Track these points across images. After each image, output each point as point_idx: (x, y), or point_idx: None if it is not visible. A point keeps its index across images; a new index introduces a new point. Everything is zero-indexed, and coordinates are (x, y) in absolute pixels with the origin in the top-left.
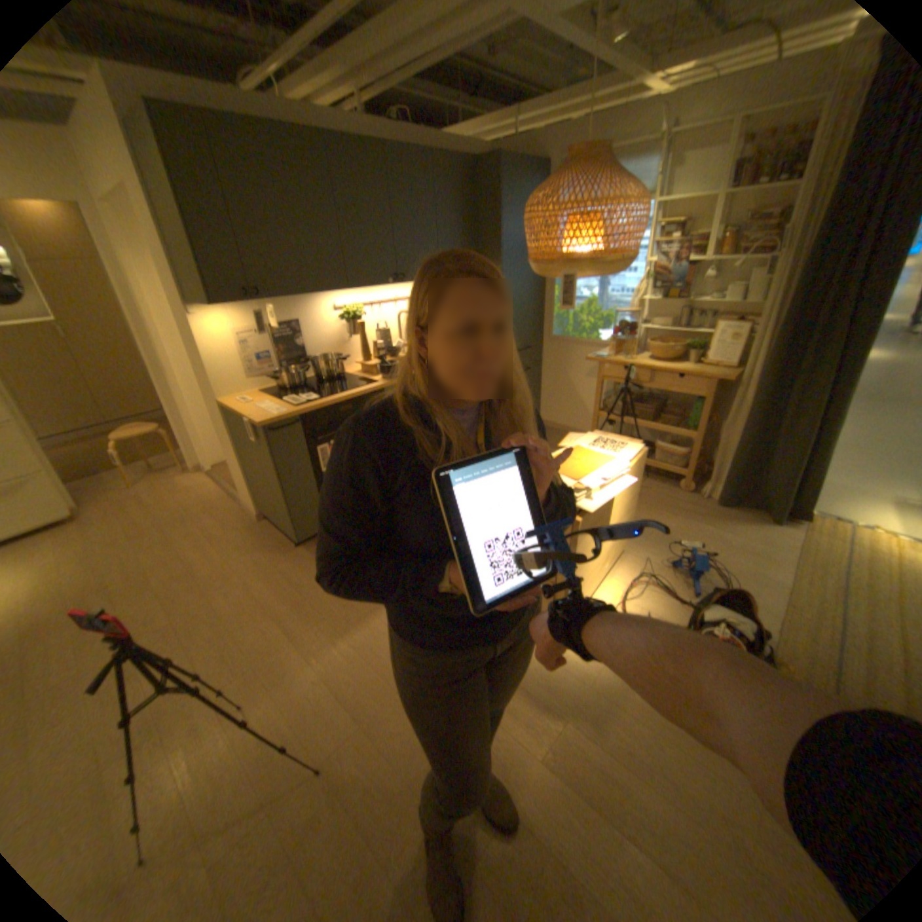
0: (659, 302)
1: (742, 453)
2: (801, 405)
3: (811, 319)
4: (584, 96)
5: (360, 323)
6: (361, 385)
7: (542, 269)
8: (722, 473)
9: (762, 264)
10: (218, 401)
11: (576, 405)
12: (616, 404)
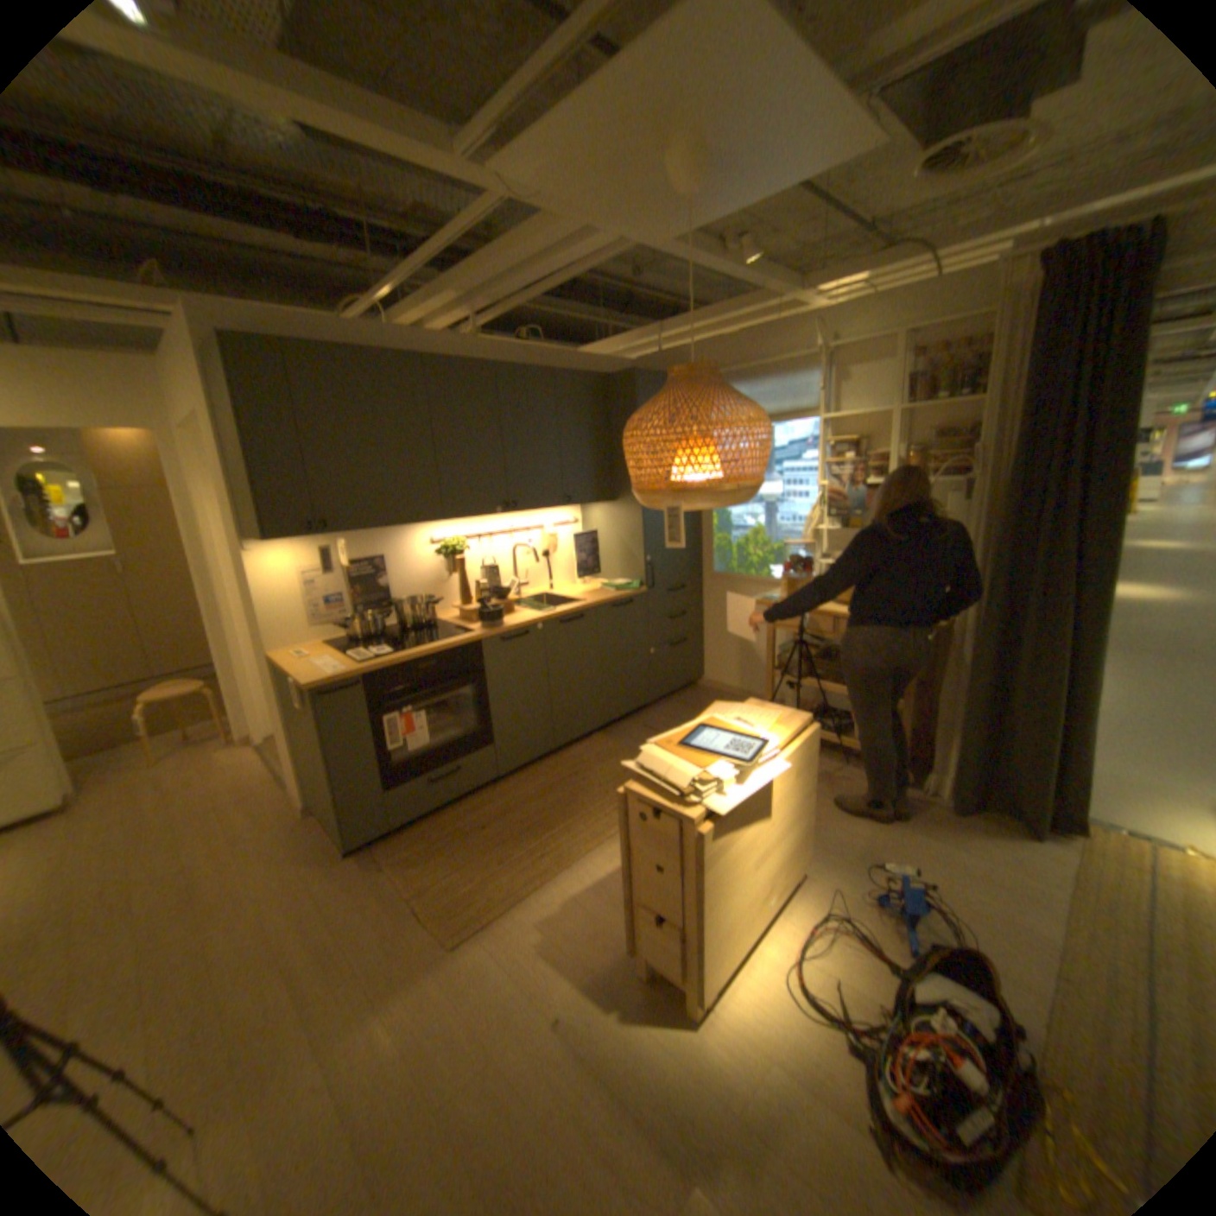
0: (840, 532)
1: (969, 732)
2: (1036, 665)
3: (1026, 554)
4: (732, 313)
5: (462, 559)
6: (453, 635)
7: (644, 500)
8: (949, 760)
9: (961, 487)
10: (268, 655)
11: (750, 661)
12: (796, 661)
